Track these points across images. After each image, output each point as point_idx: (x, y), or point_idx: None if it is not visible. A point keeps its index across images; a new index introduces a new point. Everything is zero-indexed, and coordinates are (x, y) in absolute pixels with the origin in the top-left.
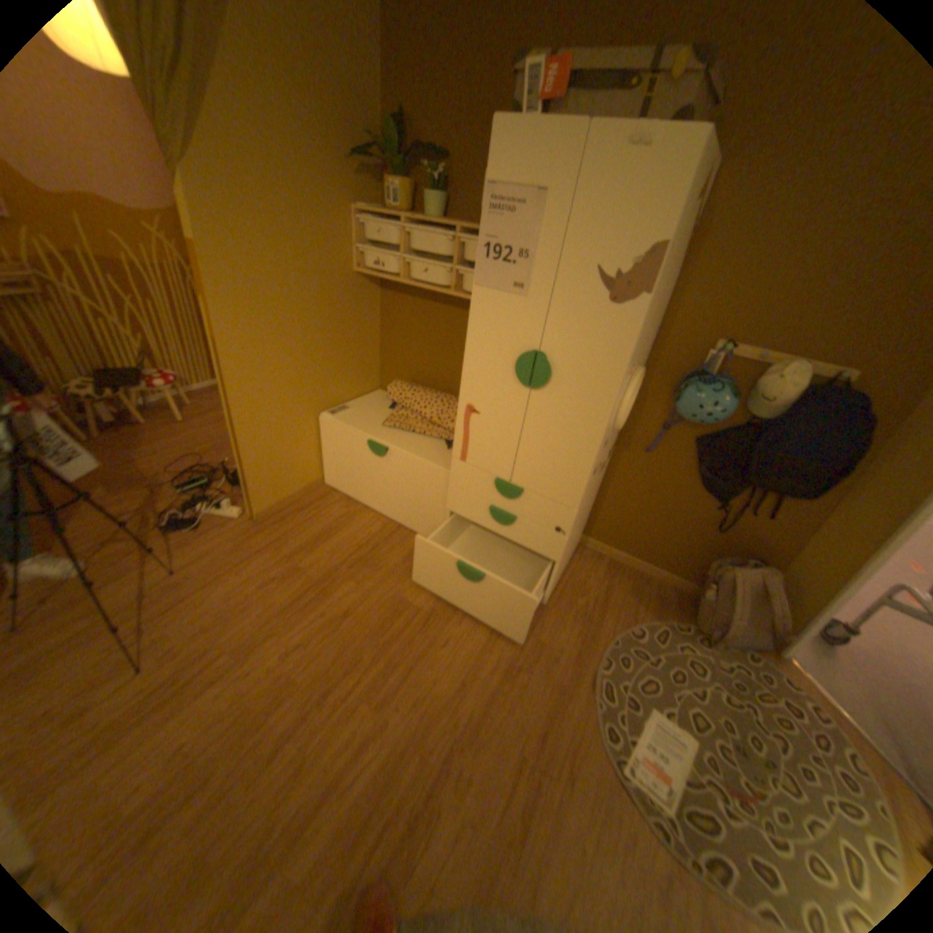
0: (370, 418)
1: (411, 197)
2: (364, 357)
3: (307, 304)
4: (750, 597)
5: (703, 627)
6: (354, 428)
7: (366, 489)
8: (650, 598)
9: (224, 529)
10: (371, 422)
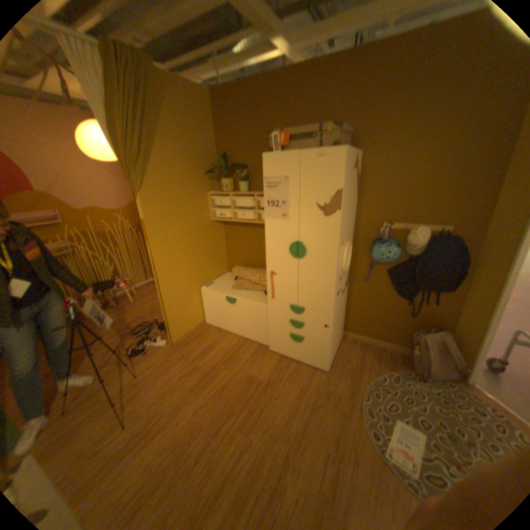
0: (226, 286)
1: (233, 185)
2: (219, 257)
3: (191, 237)
4: (437, 349)
5: (418, 371)
6: (218, 292)
7: (228, 322)
8: (387, 360)
9: (158, 352)
10: (226, 288)
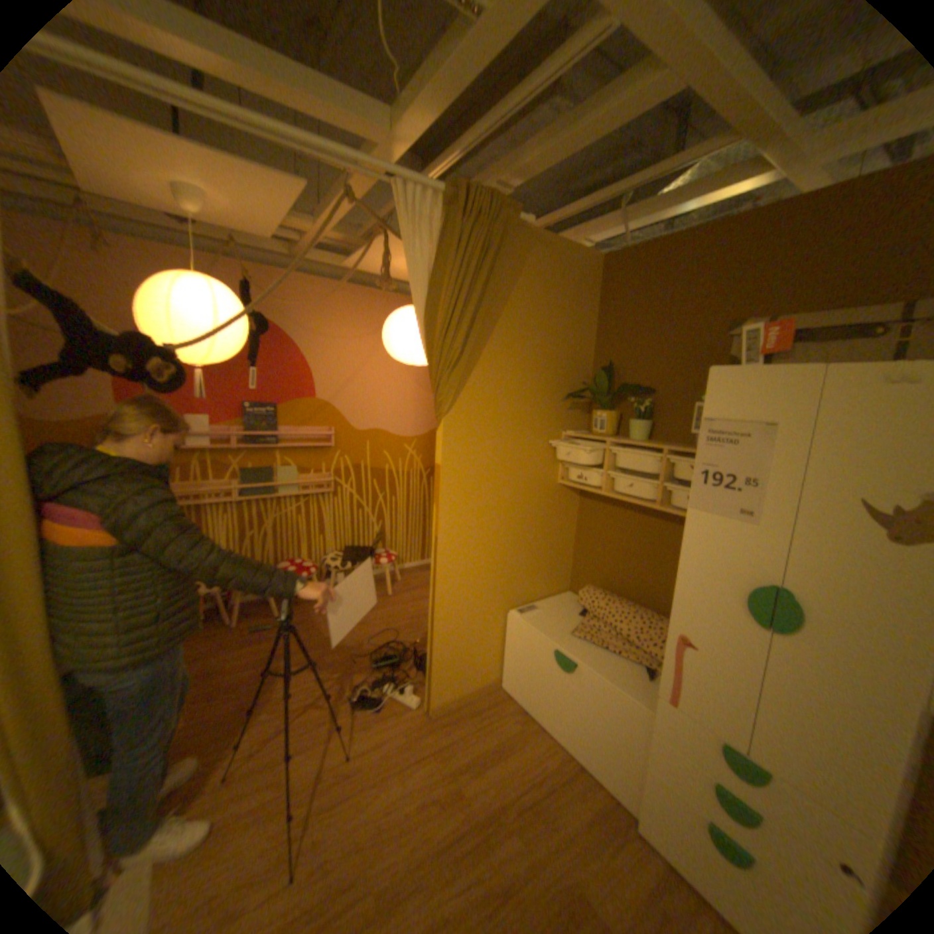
0: (559, 624)
1: (616, 423)
2: (558, 558)
3: (514, 510)
4: None
5: None
6: (541, 633)
7: (547, 708)
8: None
9: (401, 719)
10: (560, 629)
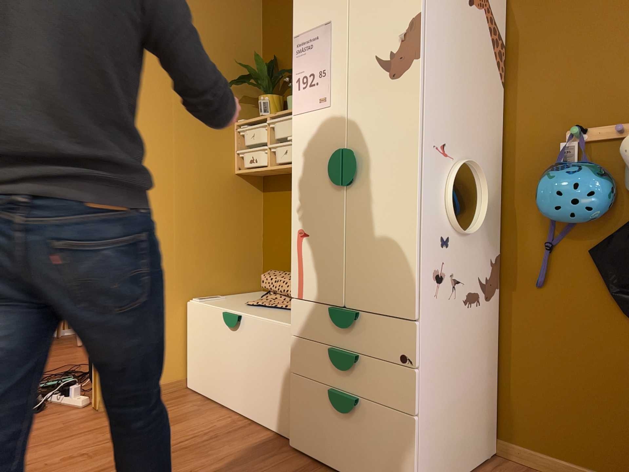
0: (236, 302)
1: (280, 107)
2: (243, 253)
3: (185, 192)
4: None
5: None
6: (214, 306)
7: (222, 380)
8: None
9: (61, 414)
10: (235, 304)
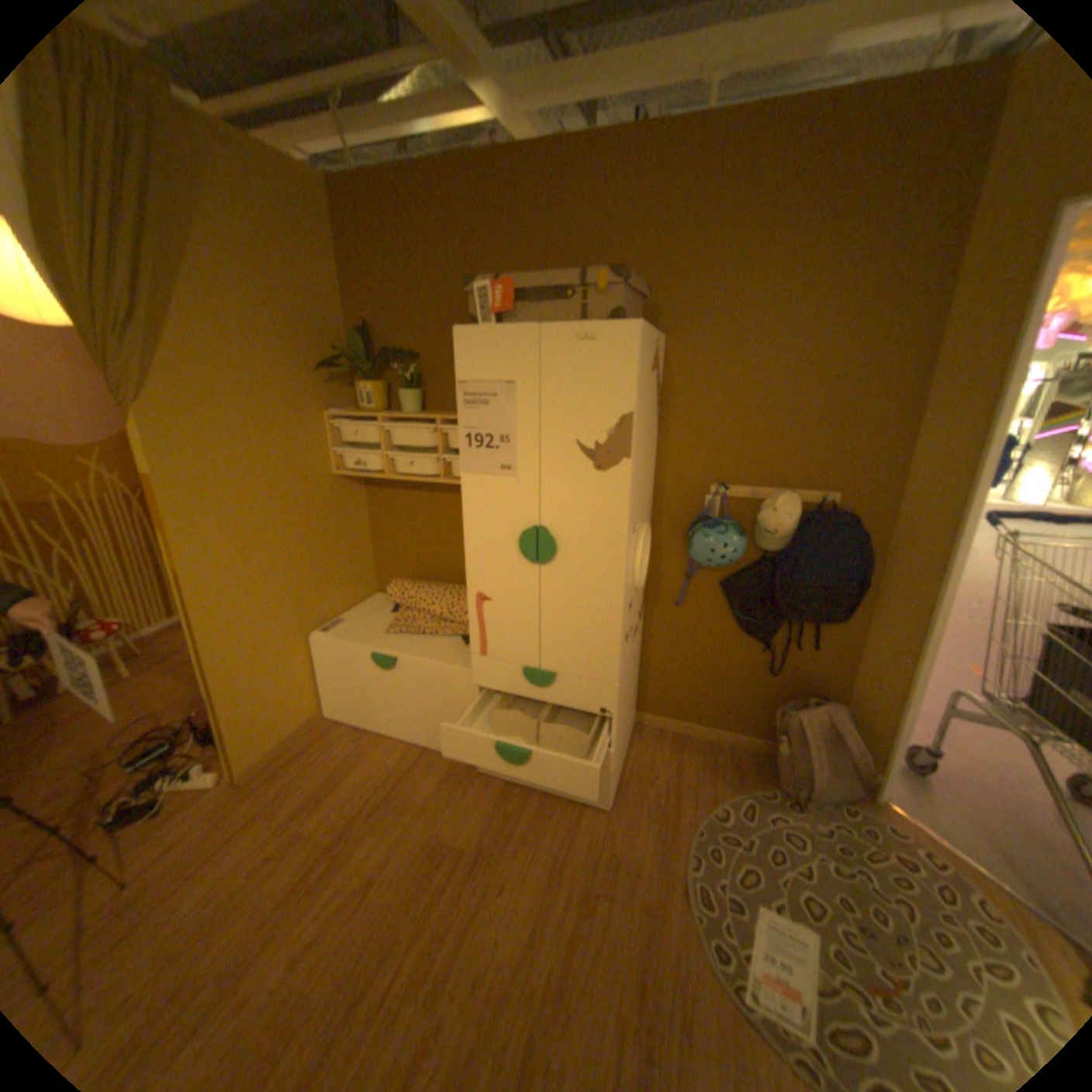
0: (371, 628)
1: (385, 396)
2: (355, 561)
3: (283, 517)
4: (822, 741)
5: (788, 790)
6: (352, 644)
7: (376, 714)
8: (726, 770)
9: (194, 808)
10: (373, 632)
